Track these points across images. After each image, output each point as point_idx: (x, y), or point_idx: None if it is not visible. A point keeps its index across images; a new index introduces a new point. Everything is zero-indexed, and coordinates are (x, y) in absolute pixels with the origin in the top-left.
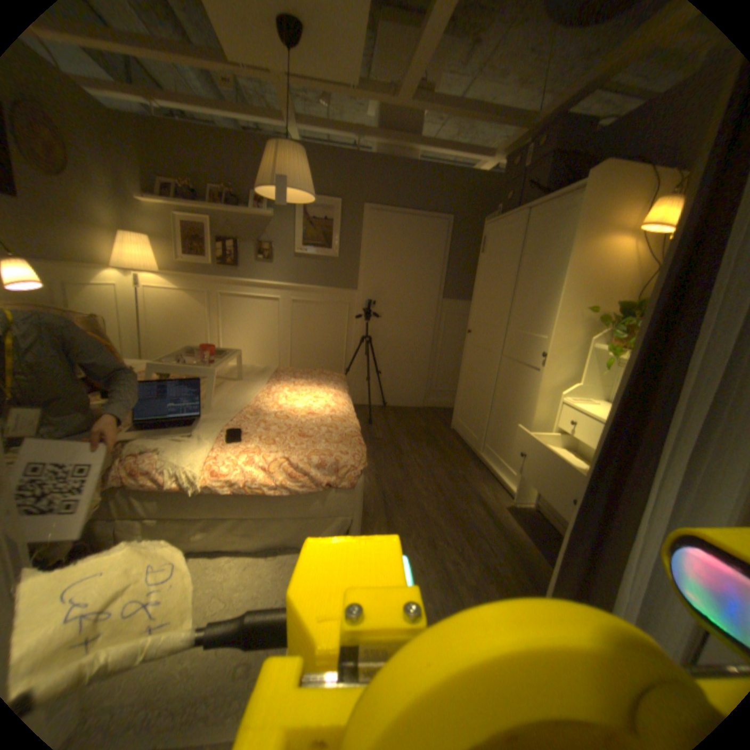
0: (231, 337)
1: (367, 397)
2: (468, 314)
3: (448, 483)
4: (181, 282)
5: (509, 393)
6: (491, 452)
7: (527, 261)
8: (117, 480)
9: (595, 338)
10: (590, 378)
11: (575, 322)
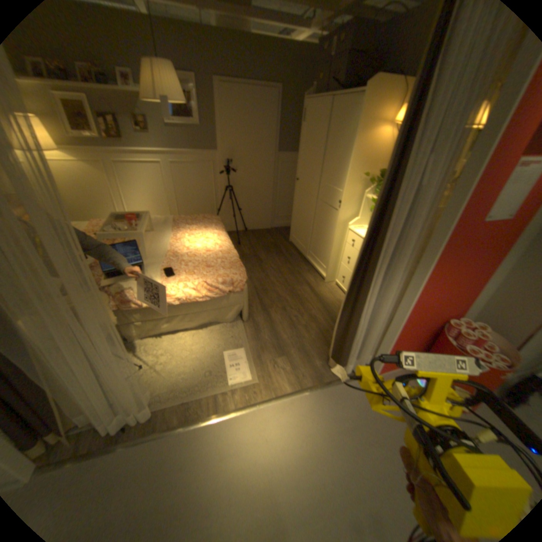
0: (131, 195)
1: (235, 226)
2: (296, 162)
3: (290, 276)
4: (79, 156)
5: (322, 222)
6: (312, 256)
7: (331, 136)
8: (116, 308)
9: (367, 191)
10: (363, 214)
11: (357, 182)
